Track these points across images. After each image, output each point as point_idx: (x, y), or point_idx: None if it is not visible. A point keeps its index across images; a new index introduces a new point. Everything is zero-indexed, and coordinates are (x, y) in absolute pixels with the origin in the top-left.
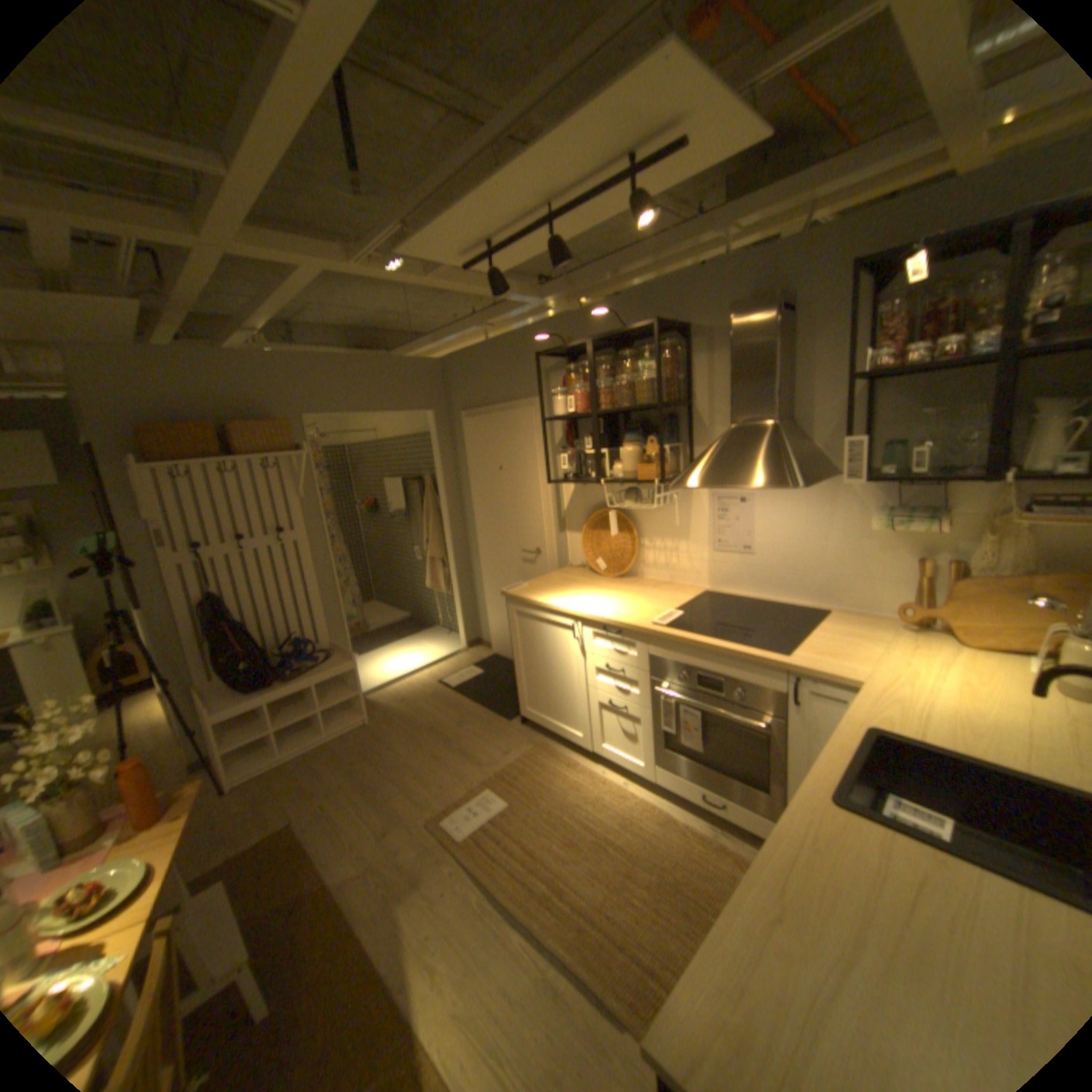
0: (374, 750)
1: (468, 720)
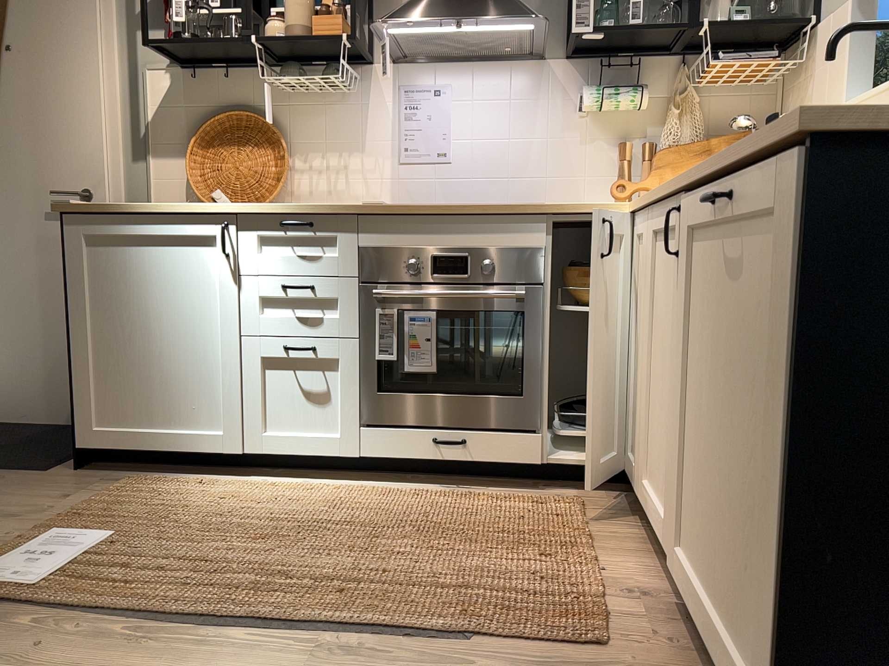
0: None
1: None
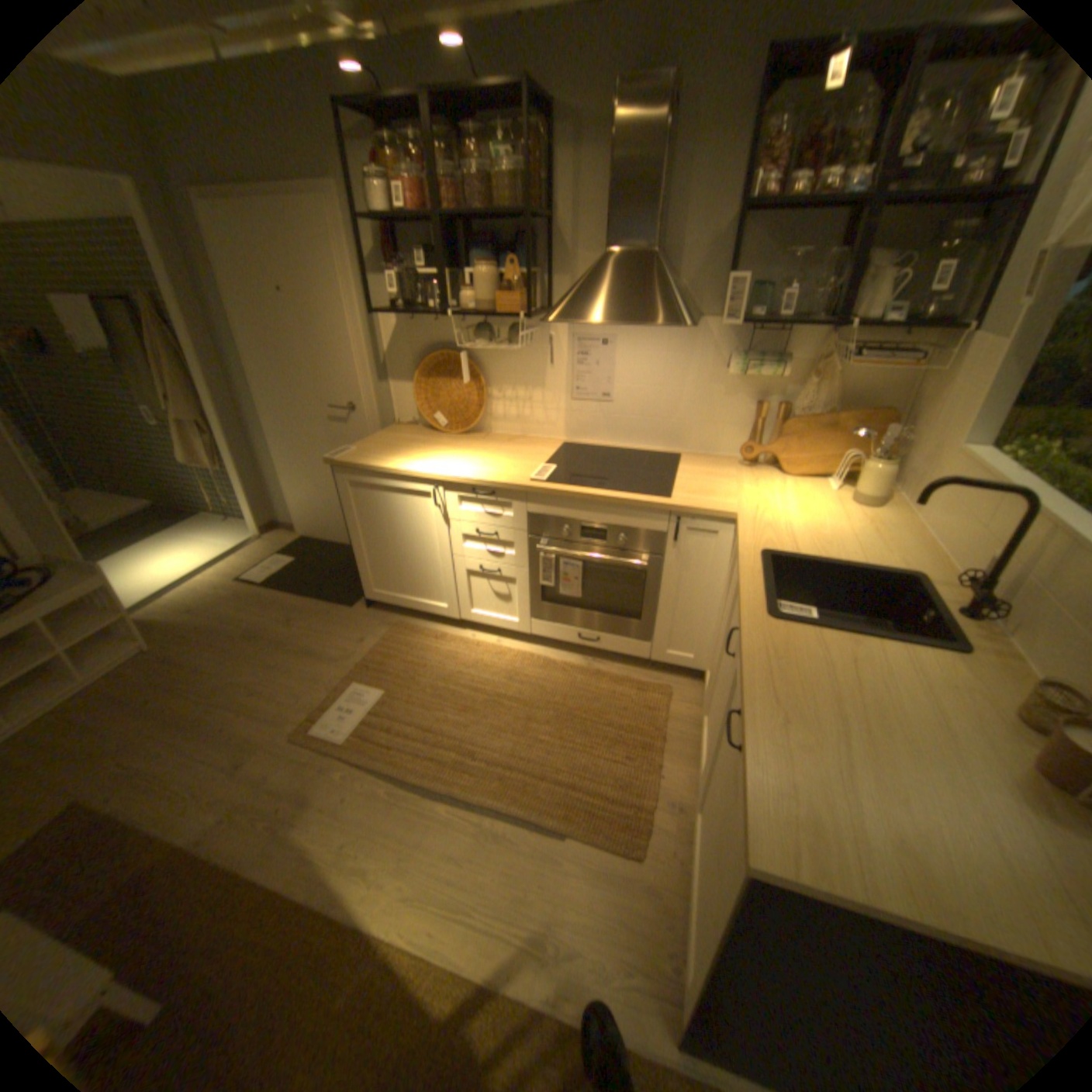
0: (174, 677)
1: (297, 616)
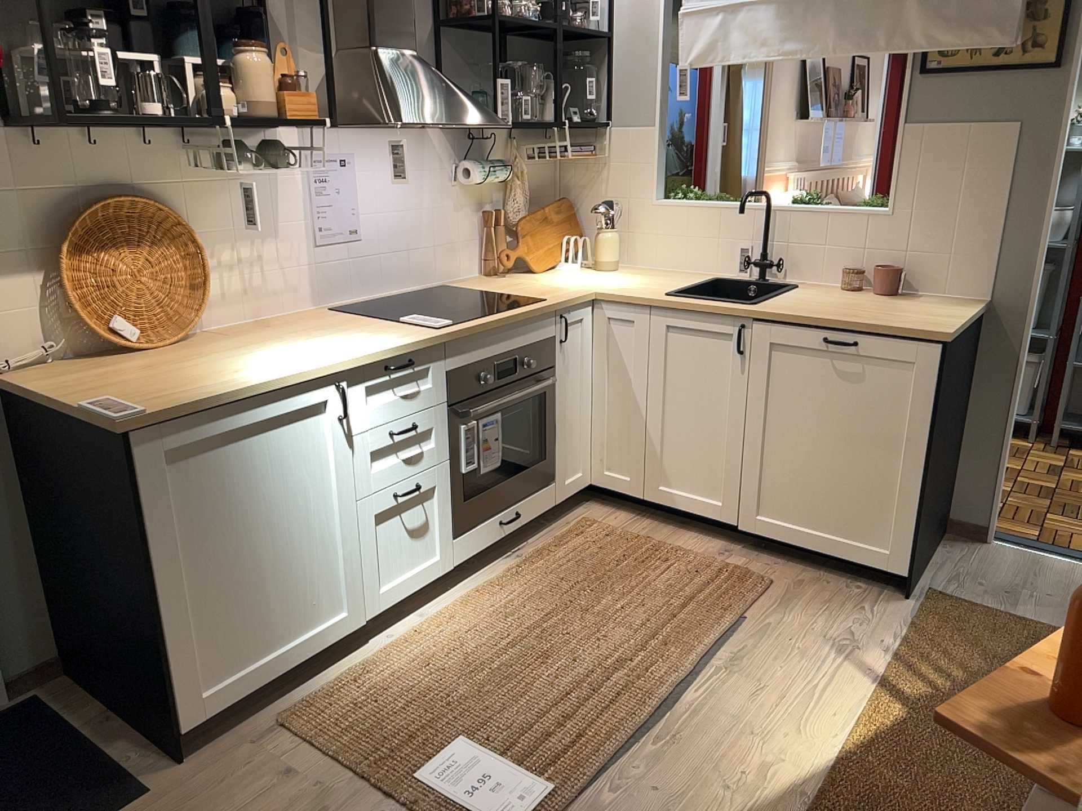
0: None
1: None
